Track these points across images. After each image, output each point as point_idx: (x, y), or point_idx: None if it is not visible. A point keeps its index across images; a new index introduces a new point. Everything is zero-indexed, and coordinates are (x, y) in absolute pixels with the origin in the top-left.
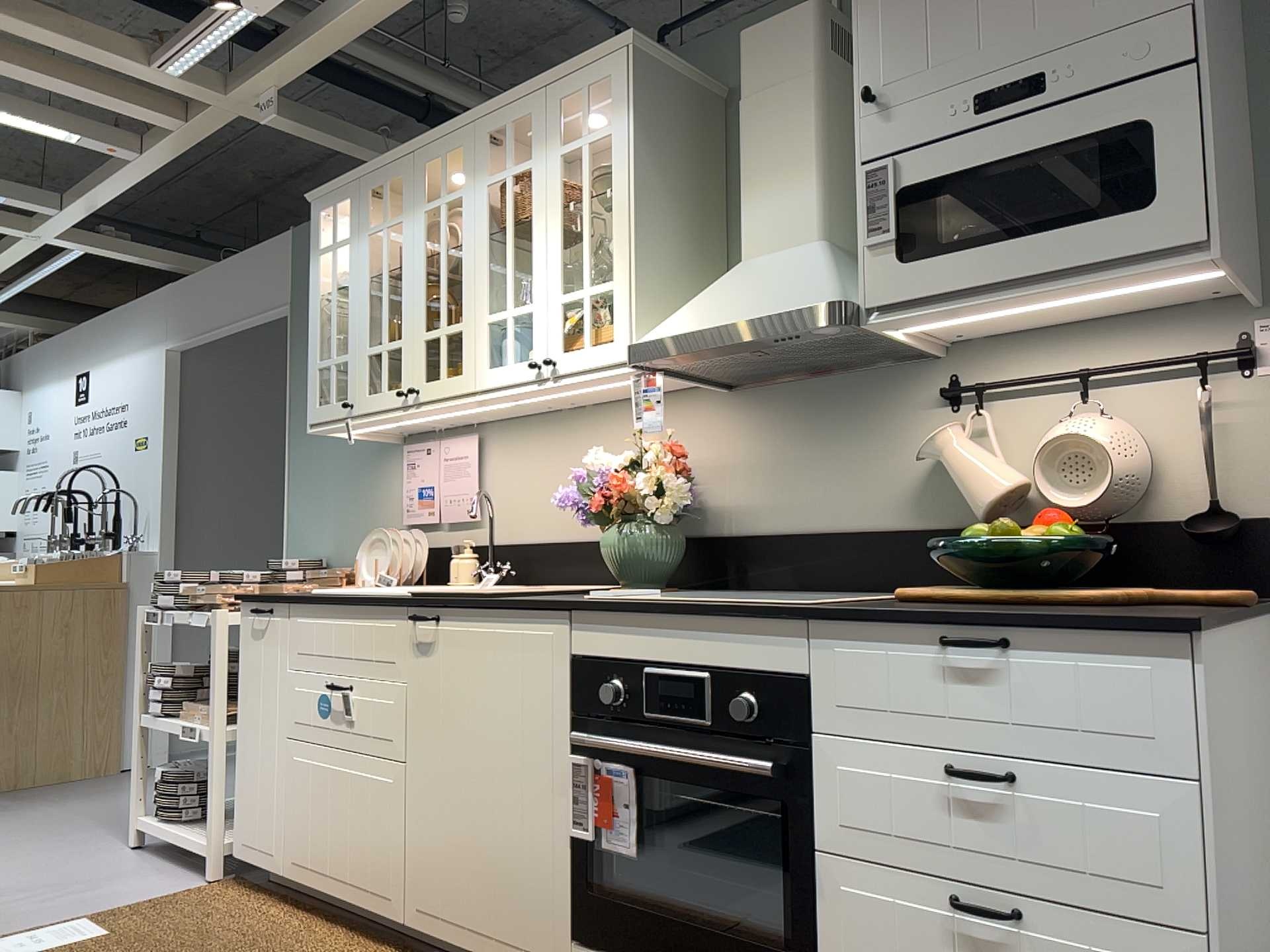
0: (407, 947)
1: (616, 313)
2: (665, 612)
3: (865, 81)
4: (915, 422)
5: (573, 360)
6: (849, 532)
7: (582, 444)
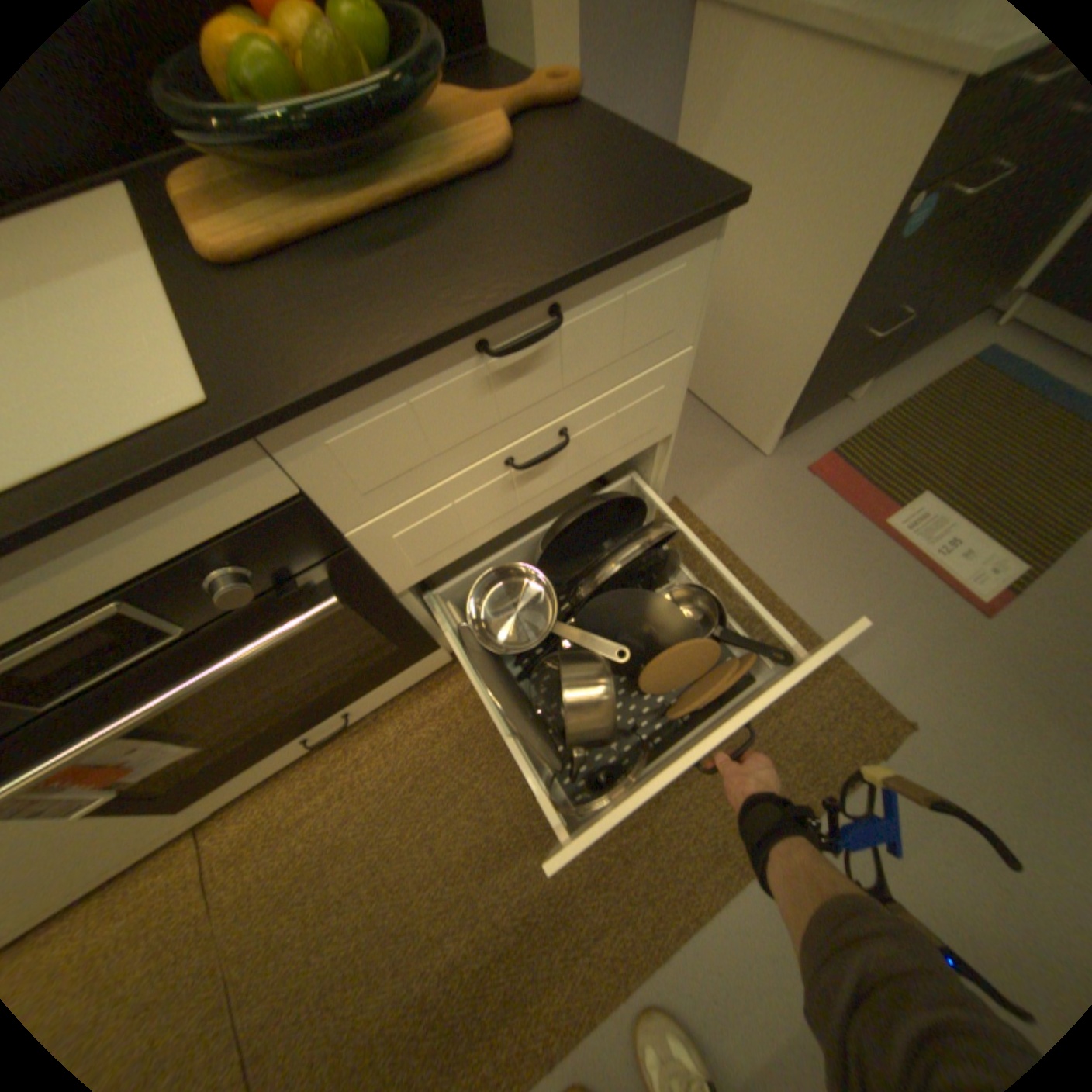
0: None
1: None
2: None
3: None
4: None
5: None
6: None
7: None
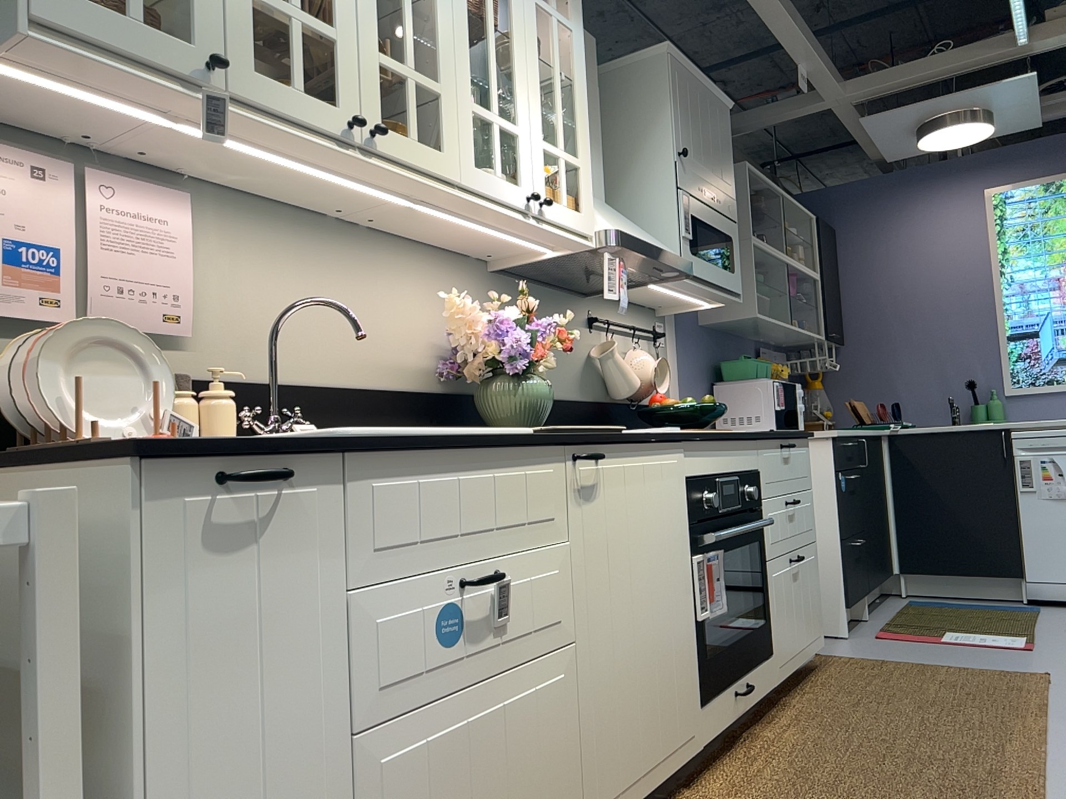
0: None
1: (583, 191)
2: (727, 438)
3: (678, 143)
4: (580, 333)
5: (557, 212)
6: (560, 400)
7: (358, 272)
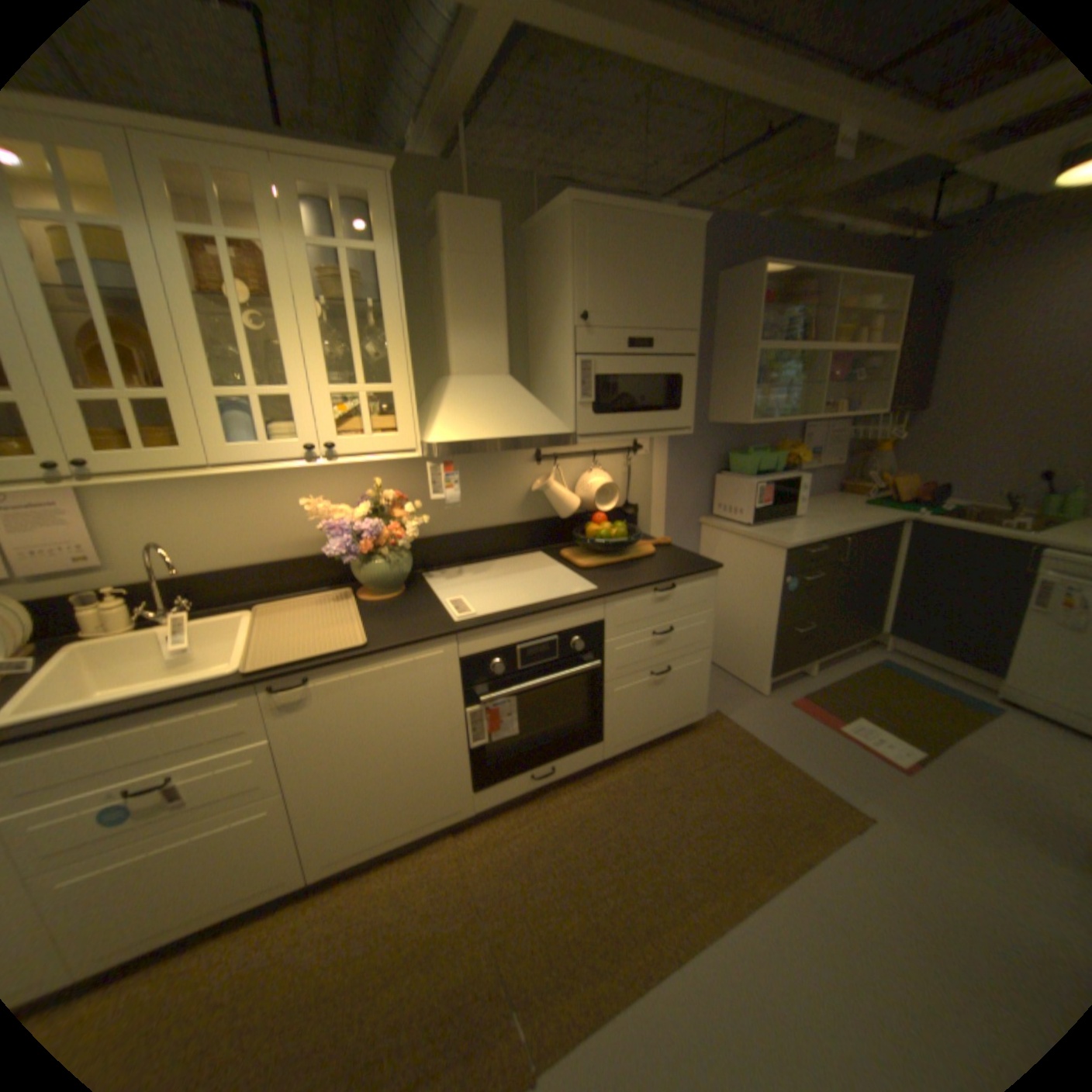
0: (290, 898)
1: (399, 413)
2: (534, 615)
3: (580, 304)
4: (521, 471)
5: (356, 446)
6: (490, 529)
7: (252, 486)
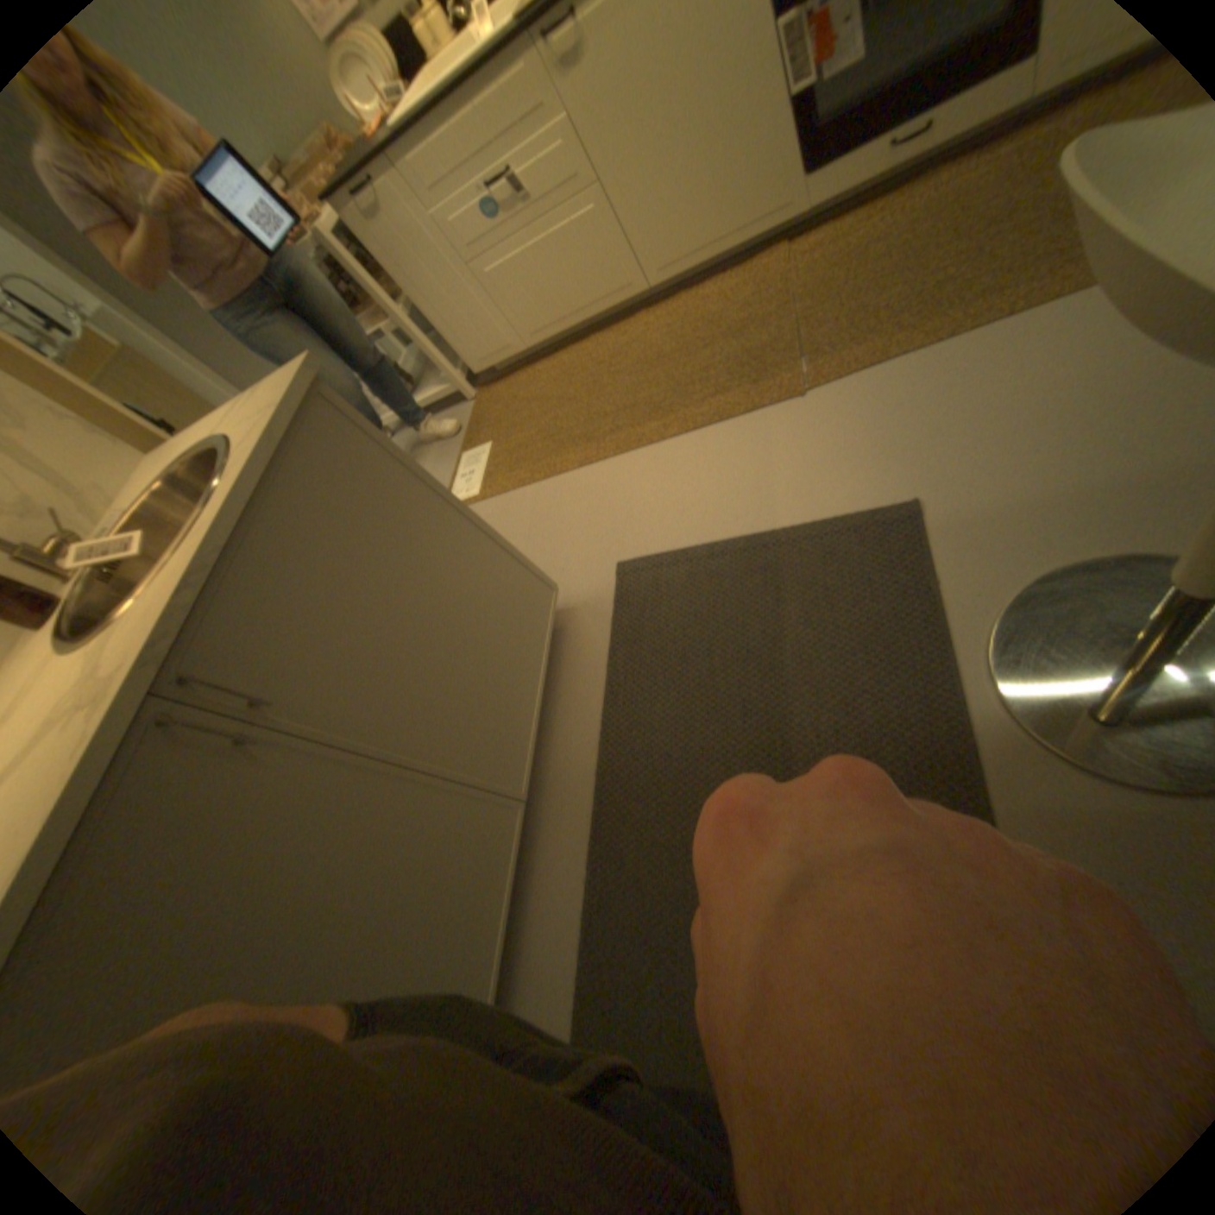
0: (646, 304)
1: None
2: None
3: None
4: None
5: None
6: None
7: None
